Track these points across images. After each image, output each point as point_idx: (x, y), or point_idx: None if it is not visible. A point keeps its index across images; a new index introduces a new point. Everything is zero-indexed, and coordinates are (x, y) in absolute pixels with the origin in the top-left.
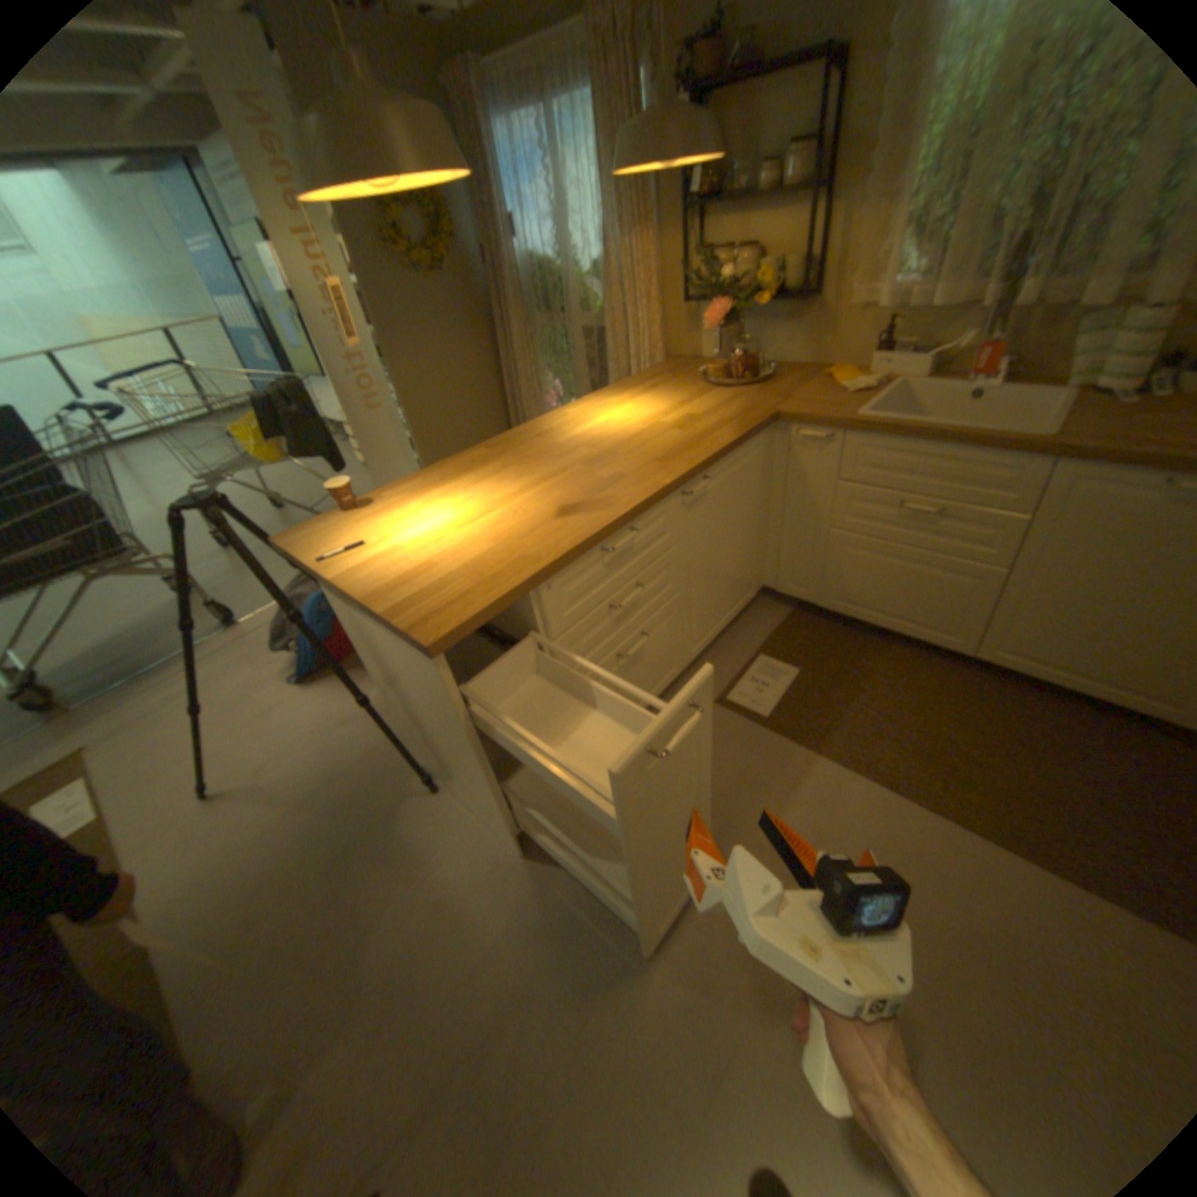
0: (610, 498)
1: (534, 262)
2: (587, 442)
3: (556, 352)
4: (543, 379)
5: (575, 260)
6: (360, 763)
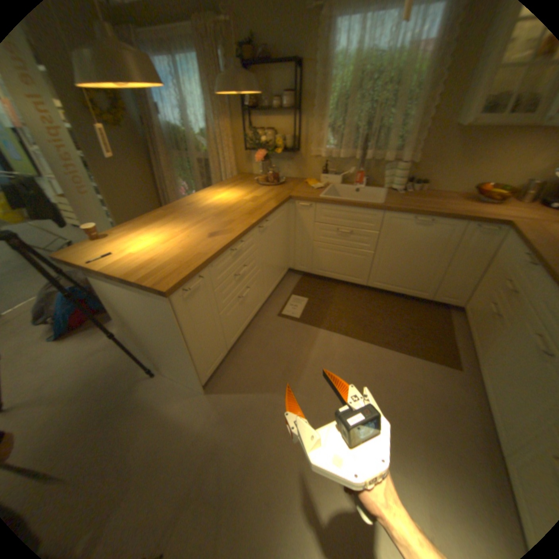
0: (231, 229)
1: (171, 126)
2: (213, 207)
3: (185, 169)
4: (179, 181)
5: (193, 127)
6: (107, 371)
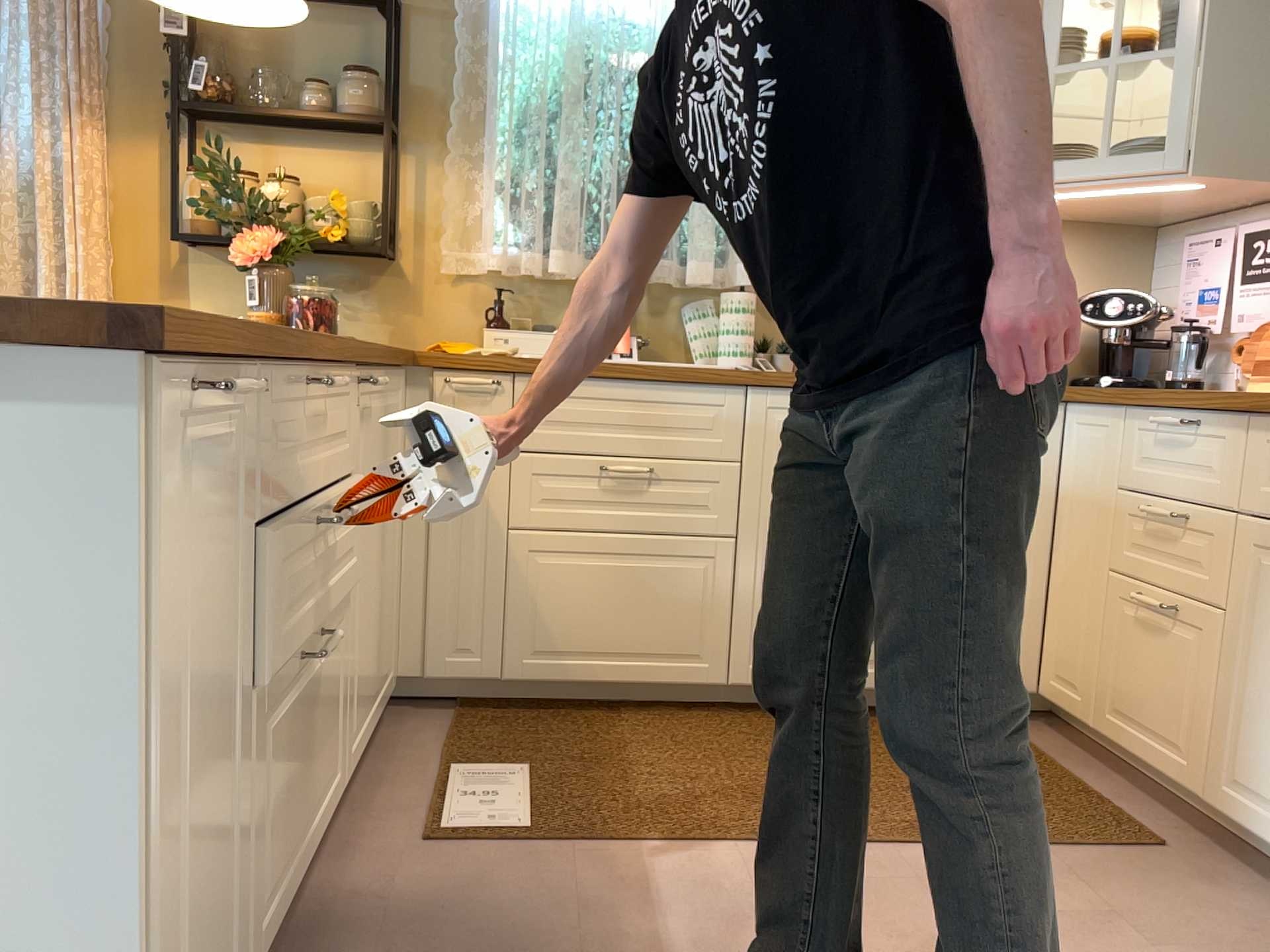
0: None
1: None
2: None
3: None
4: None
5: None
6: None
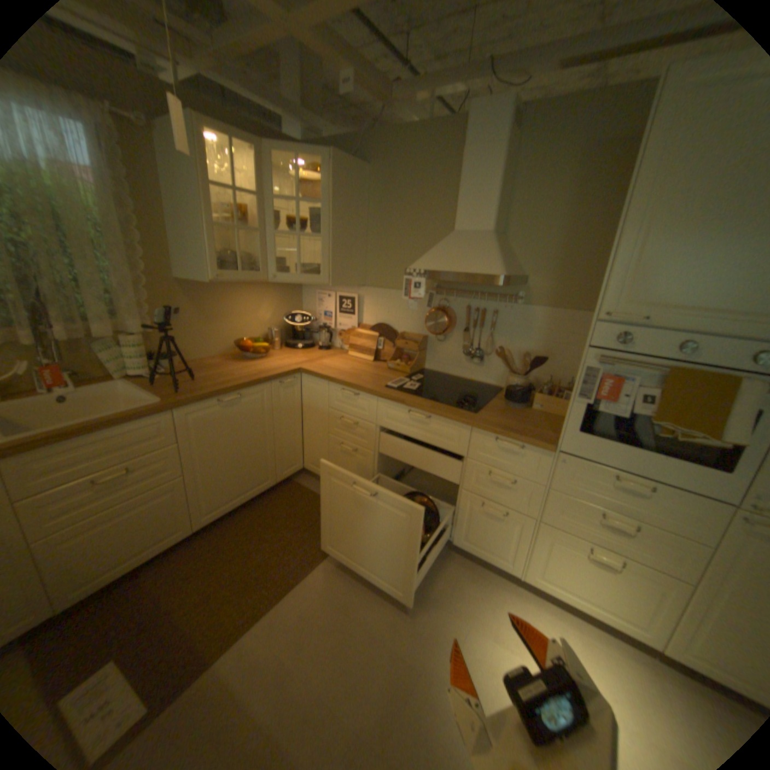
0: None
1: None
2: None
3: None
4: None
5: None
6: None
